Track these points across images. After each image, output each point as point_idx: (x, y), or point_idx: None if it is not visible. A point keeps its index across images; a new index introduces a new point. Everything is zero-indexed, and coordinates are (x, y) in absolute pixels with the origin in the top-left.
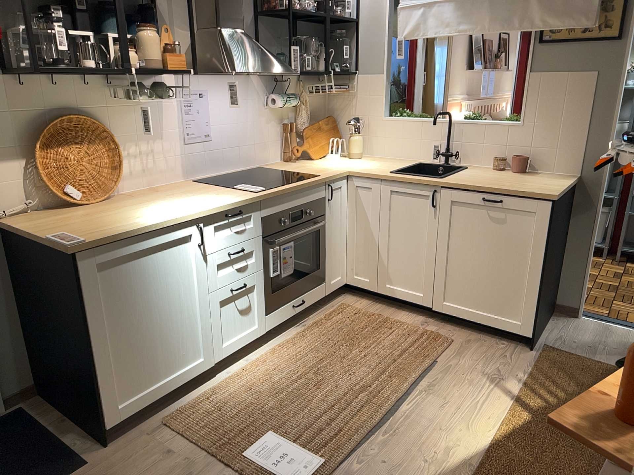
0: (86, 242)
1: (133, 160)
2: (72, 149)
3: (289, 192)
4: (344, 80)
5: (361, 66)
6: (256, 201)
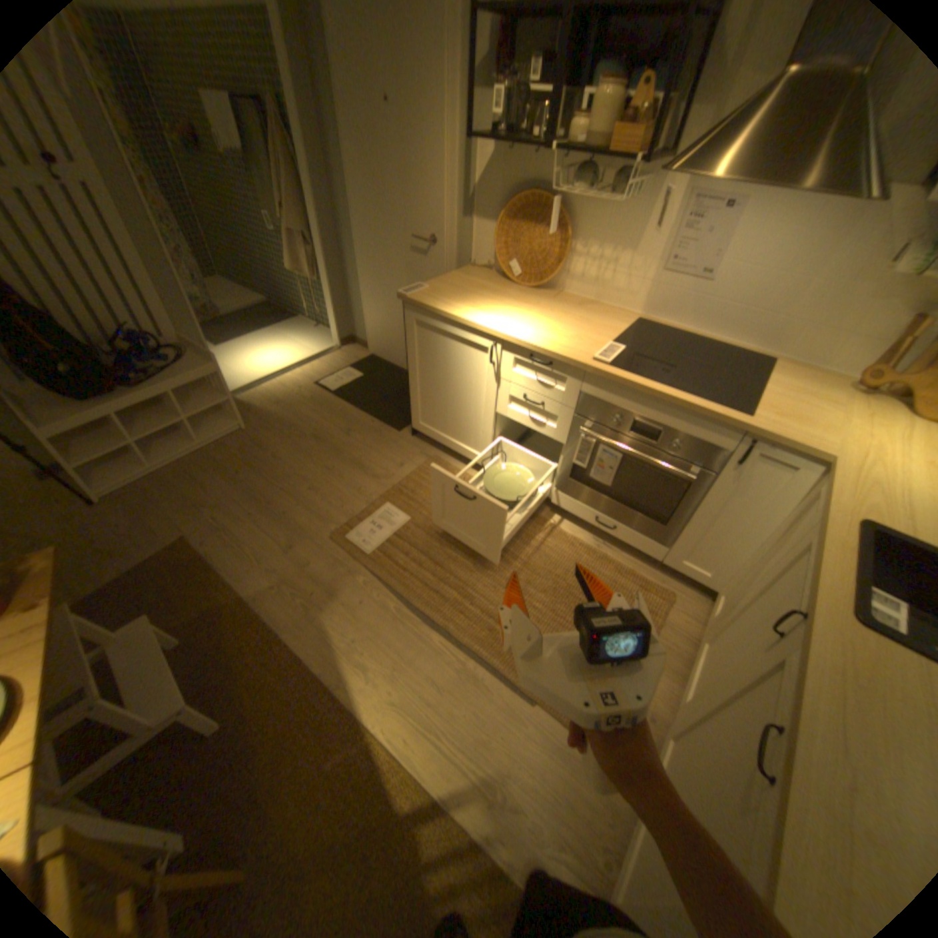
0: (408, 297)
1: (589, 261)
2: (530, 226)
3: (642, 392)
4: None
5: None
6: (577, 367)
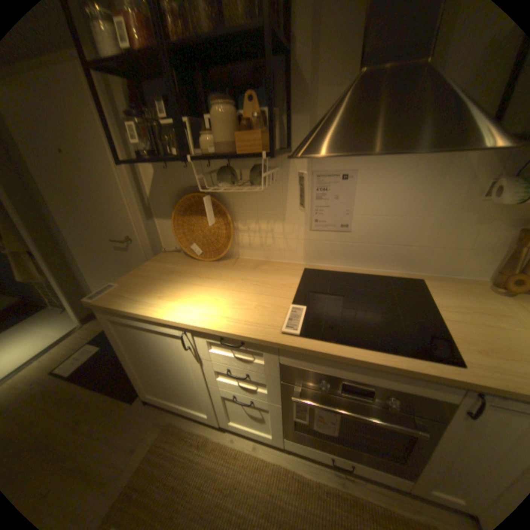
0: (92, 302)
1: (252, 233)
2: (197, 217)
3: (344, 360)
4: None
5: None
6: (270, 344)
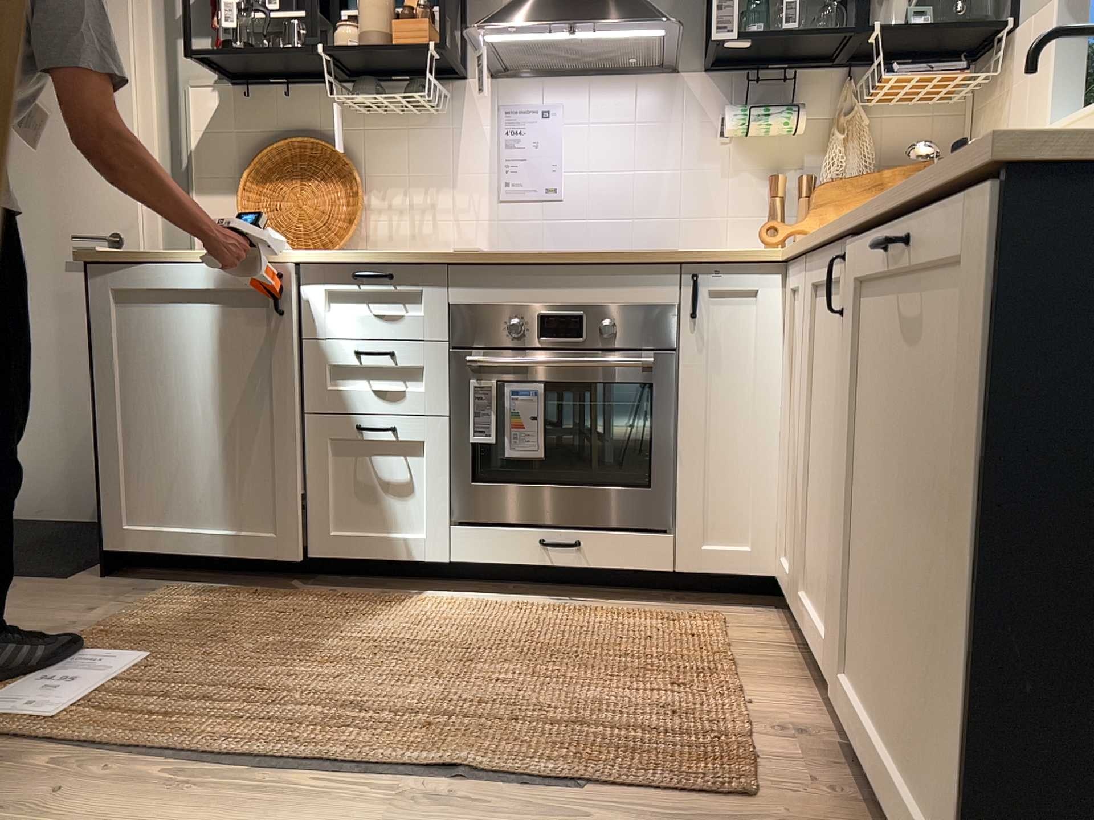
0: (98, 252)
1: (394, 216)
2: (292, 185)
3: (538, 265)
4: (991, 61)
5: (1019, 5)
6: (434, 265)
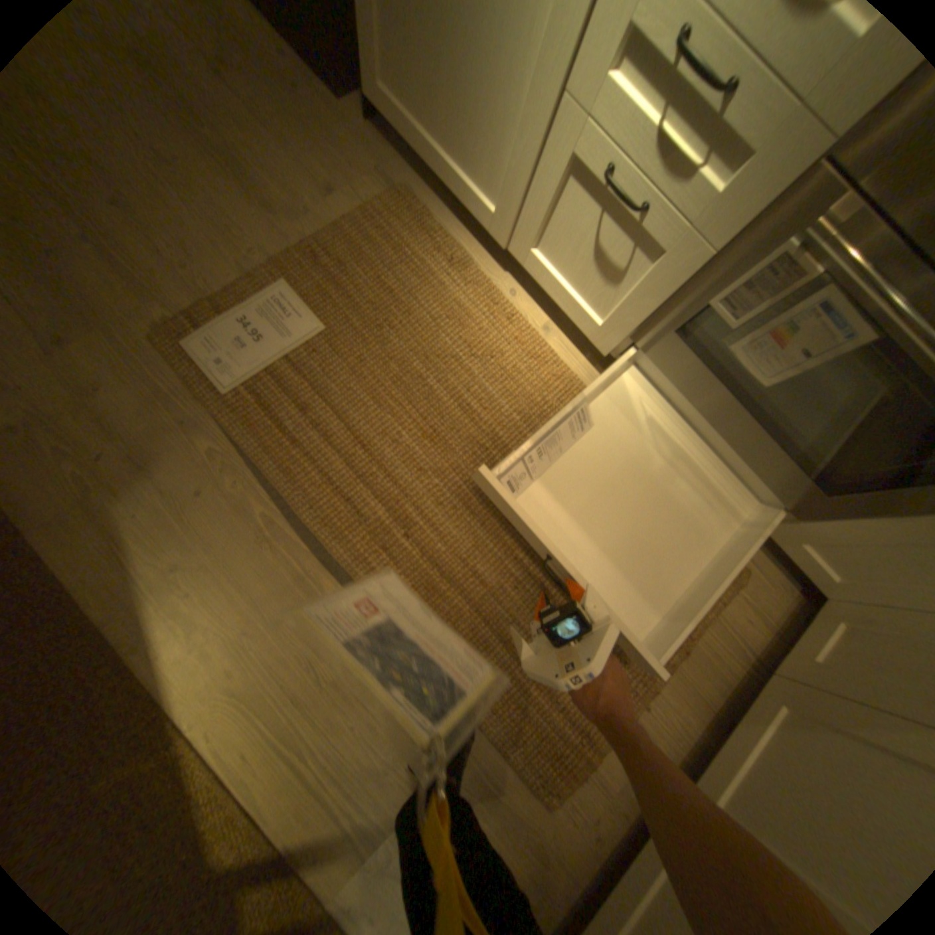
0: None
1: None
2: None
3: None
4: None
5: None
6: None
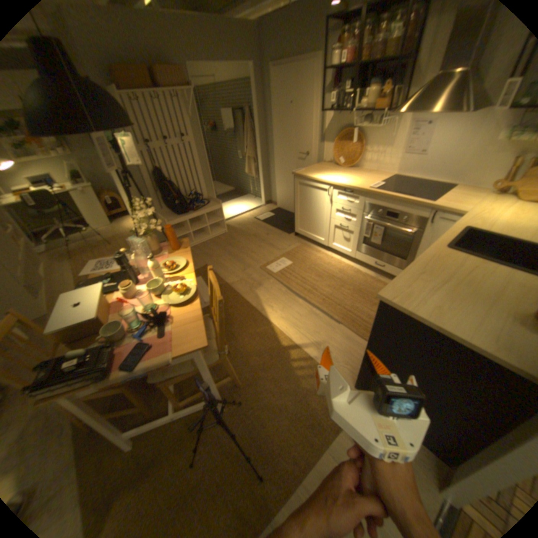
0: (295, 173)
1: (372, 154)
2: (346, 143)
3: (388, 198)
4: None
5: None
6: (362, 192)
